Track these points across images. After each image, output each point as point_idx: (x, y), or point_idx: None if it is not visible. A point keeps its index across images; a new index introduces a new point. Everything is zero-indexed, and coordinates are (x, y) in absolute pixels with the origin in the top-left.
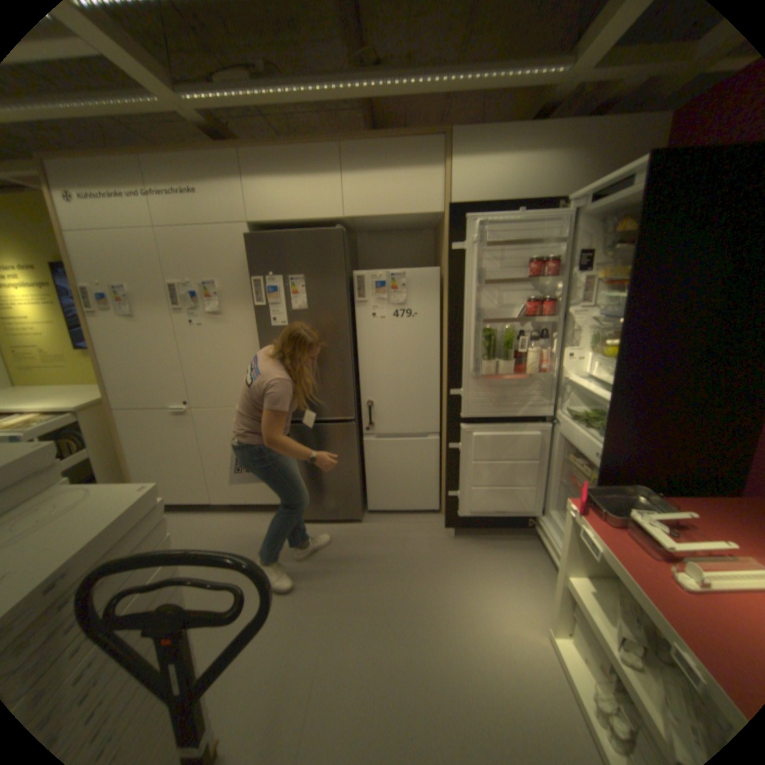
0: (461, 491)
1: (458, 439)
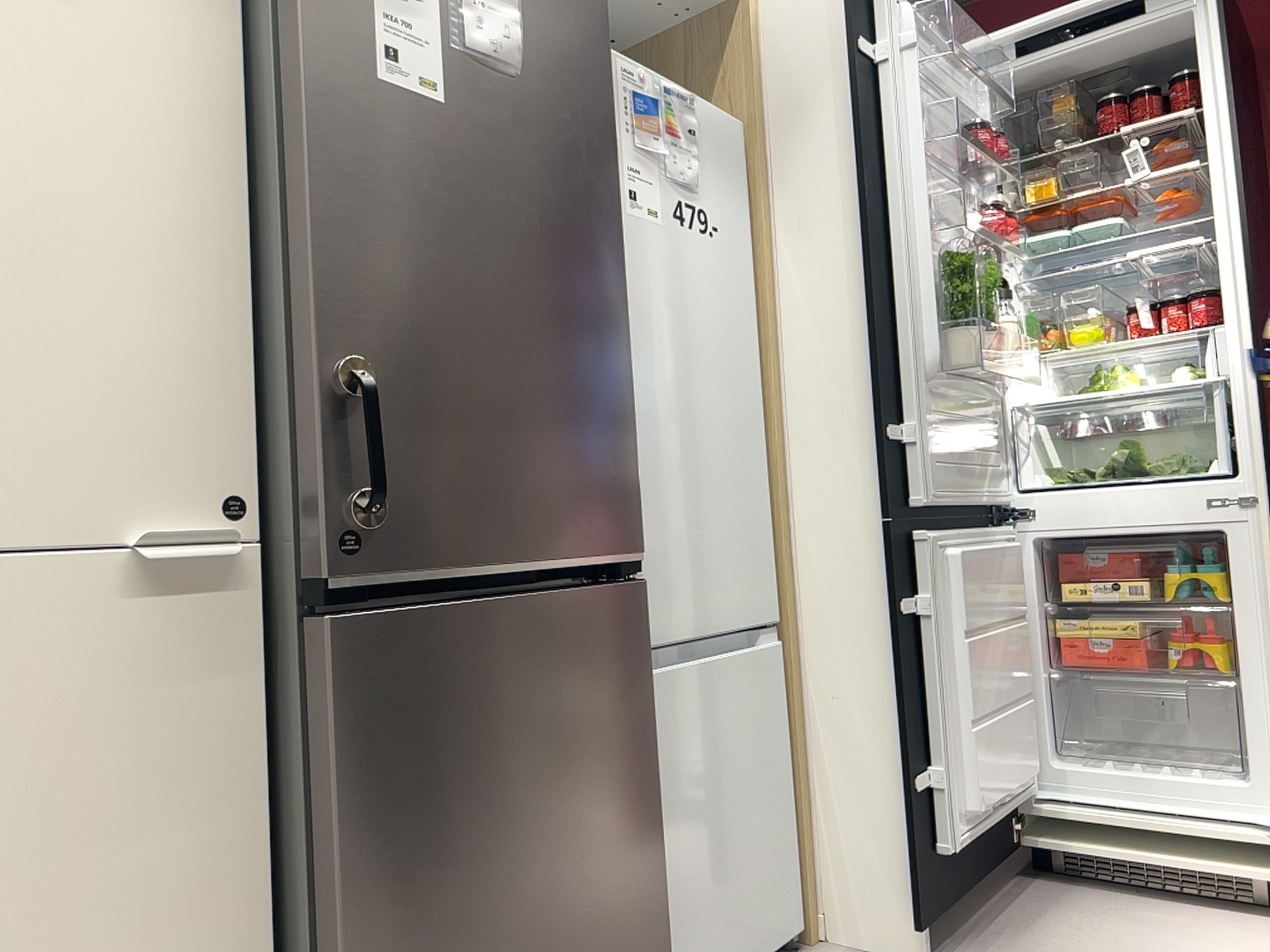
0: (949, 755)
1: (913, 582)
